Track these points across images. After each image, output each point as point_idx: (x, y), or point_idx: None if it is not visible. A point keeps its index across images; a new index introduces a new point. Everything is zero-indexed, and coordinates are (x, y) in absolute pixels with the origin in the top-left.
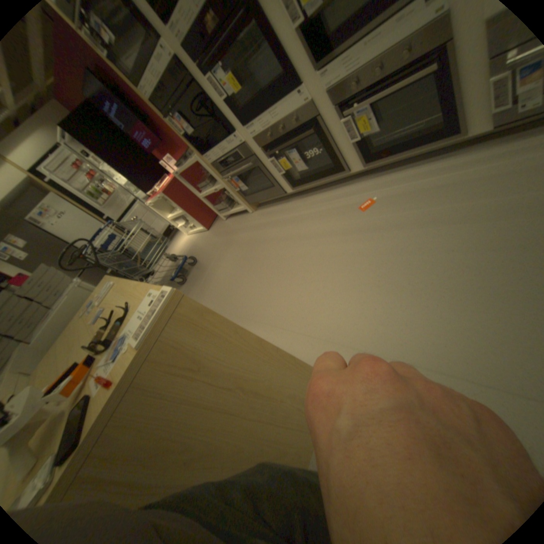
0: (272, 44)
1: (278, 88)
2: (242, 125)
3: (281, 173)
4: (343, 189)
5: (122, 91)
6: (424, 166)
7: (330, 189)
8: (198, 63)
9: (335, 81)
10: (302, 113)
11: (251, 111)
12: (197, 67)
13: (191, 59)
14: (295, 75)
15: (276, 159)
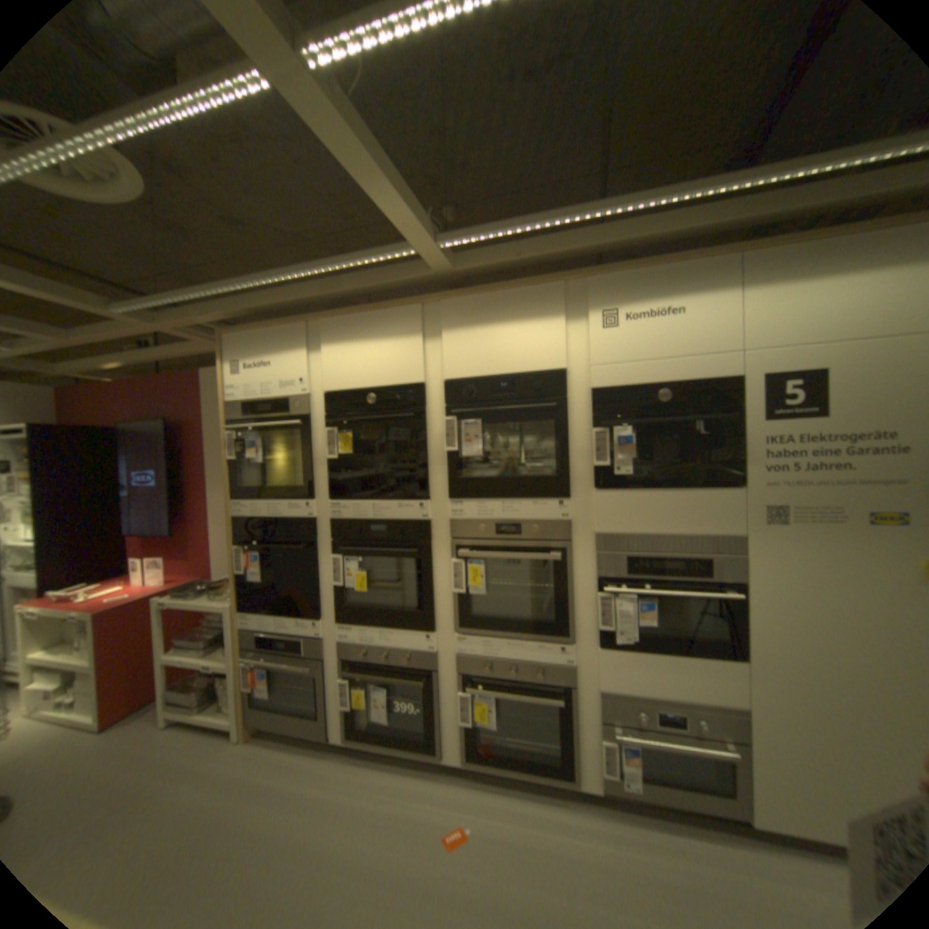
0: (422, 584)
1: (406, 622)
2: (332, 623)
3: (340, 711)
4: (418, 787)
5: (179, 462)
6: (531, 808)
7: (398, 775)
8: (334, 544)
9: (468, 656)
10: (417, 660)
11: (357, 618)
12: (329, 544)
13: (328, 535)
14: (431, 624)
15: (348, 688)
